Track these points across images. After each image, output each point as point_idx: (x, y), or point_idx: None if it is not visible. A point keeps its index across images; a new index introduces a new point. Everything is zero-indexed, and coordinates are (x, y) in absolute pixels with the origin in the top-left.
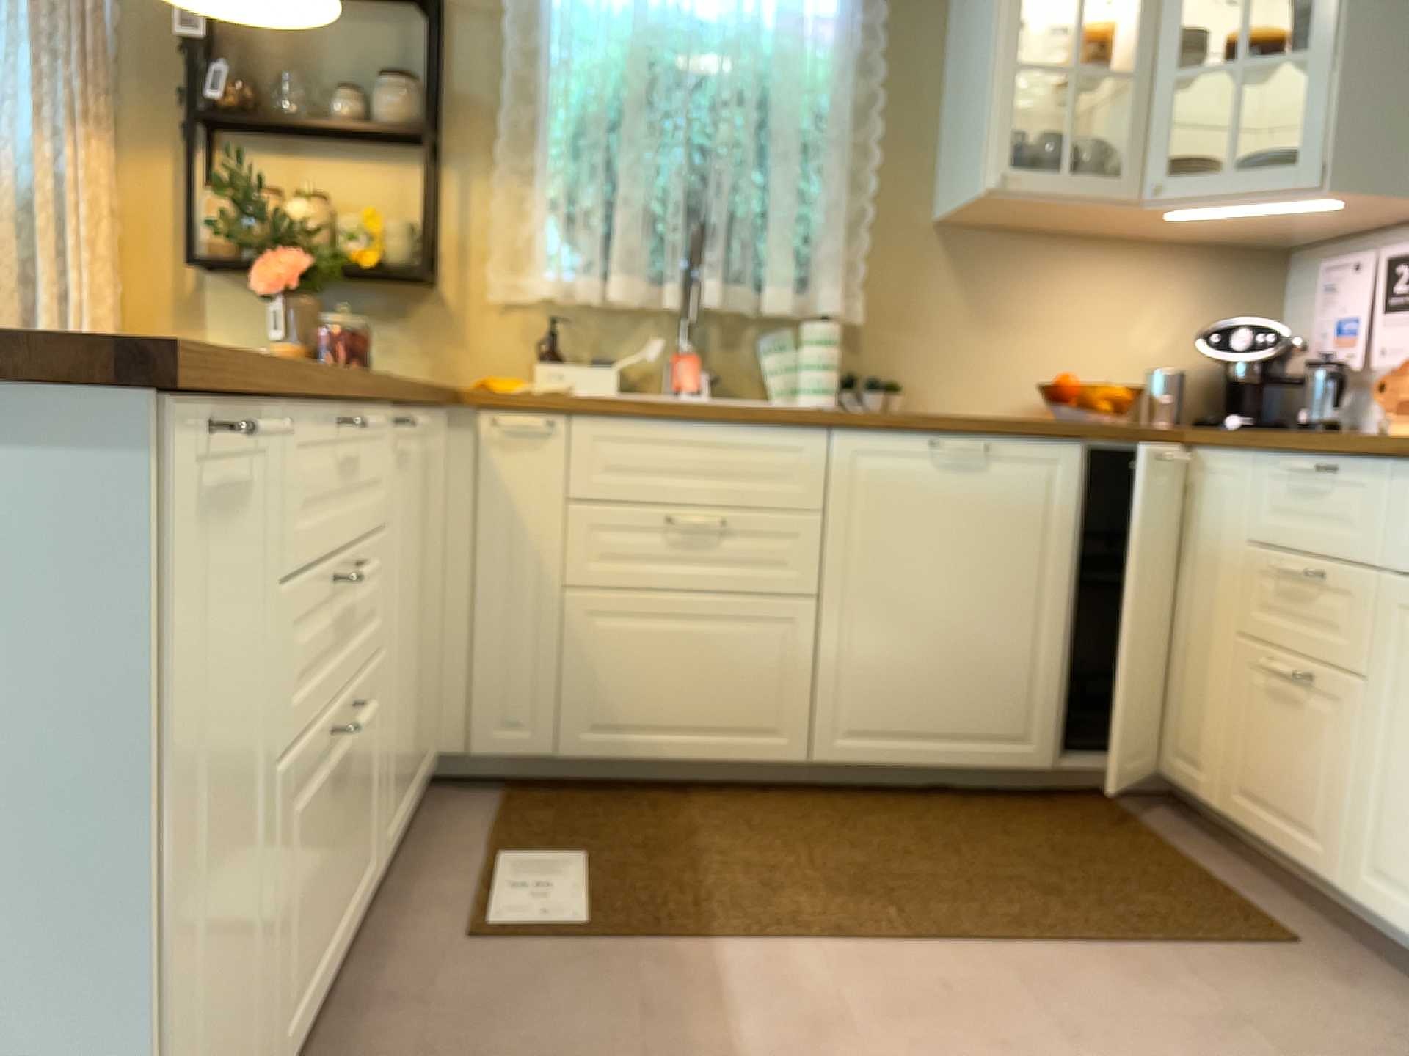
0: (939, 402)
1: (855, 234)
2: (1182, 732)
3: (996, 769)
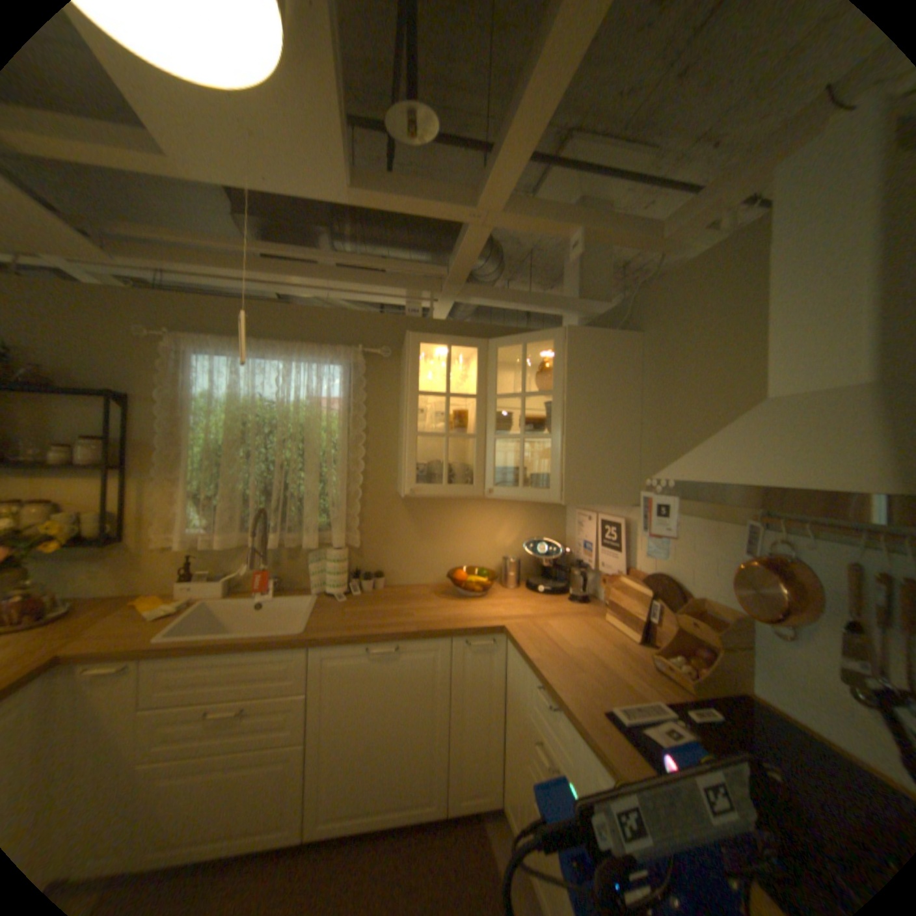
0: (404, 578)
1: (355, 502)
2: (510, 796)
3: (414, 825)
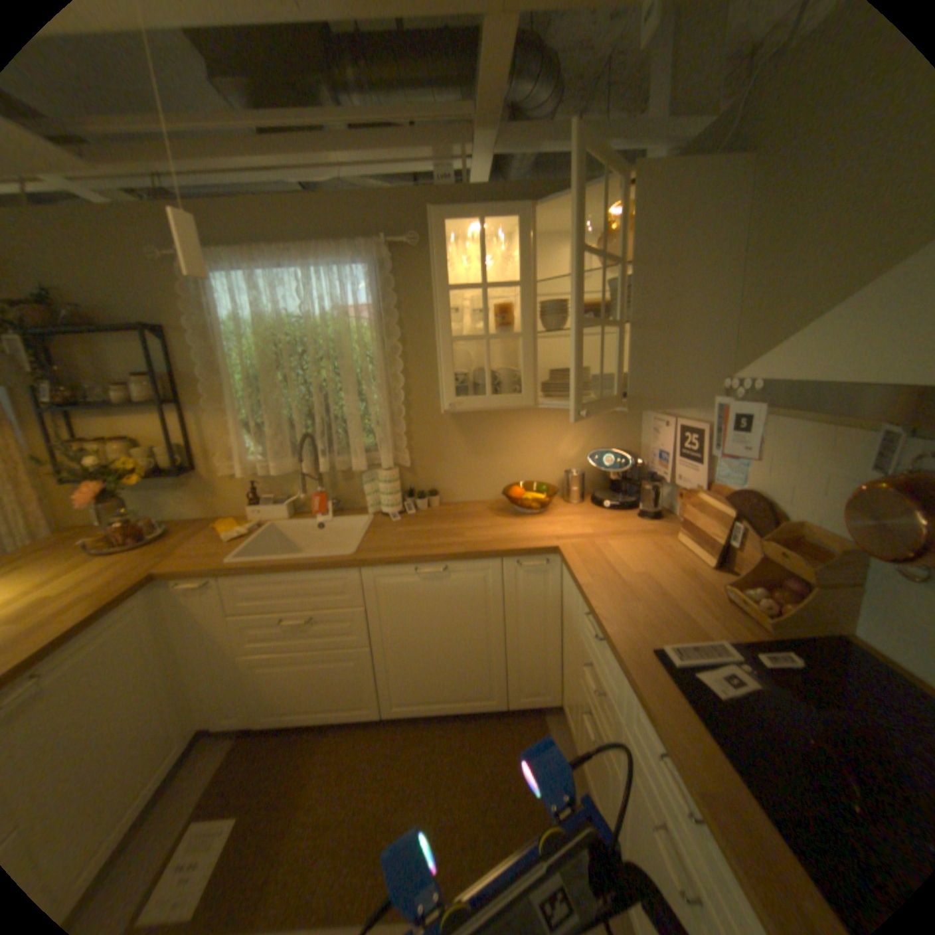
0: (459, 496)
1: (400, 420)
2: (567, 699)
3: (476, 714)
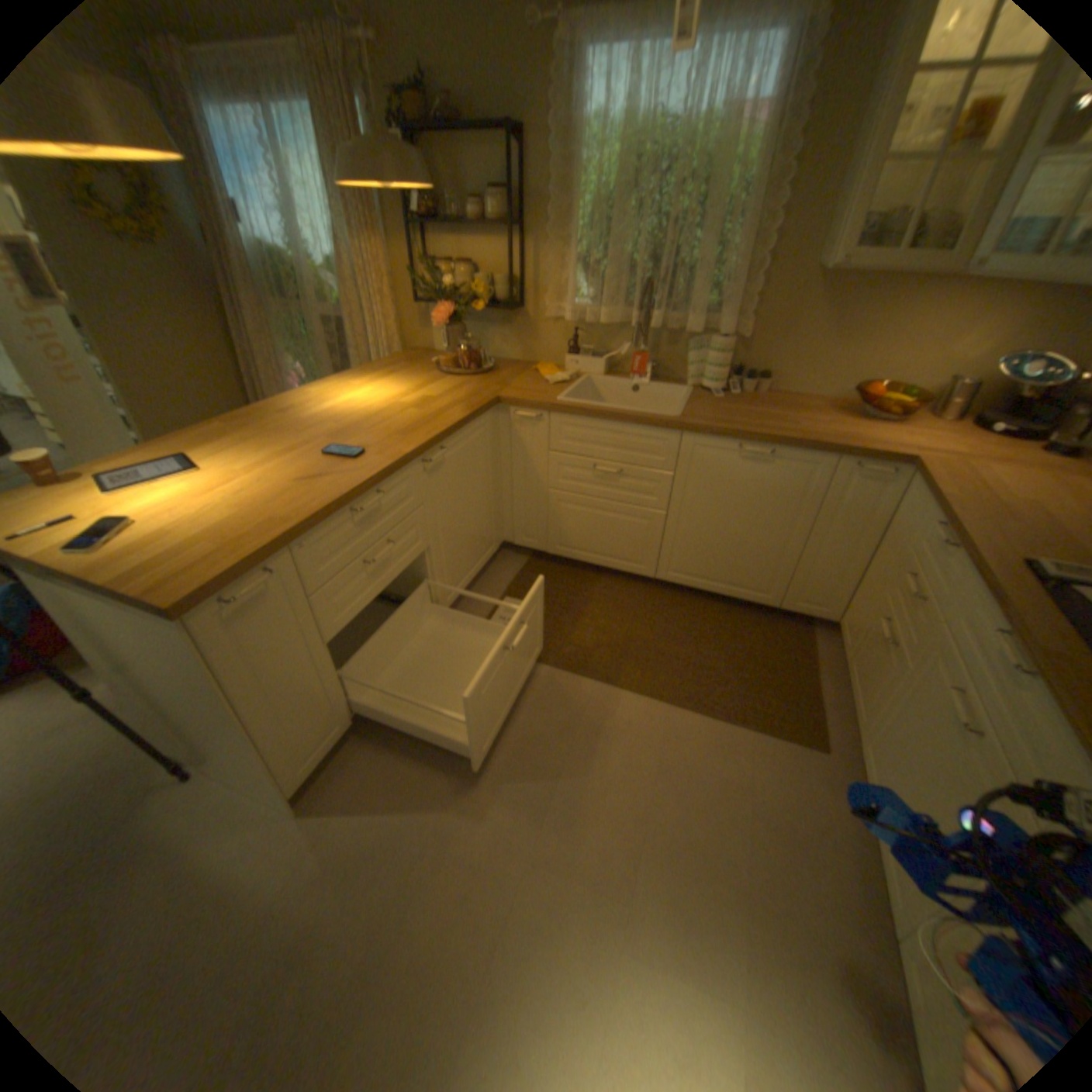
0: (794, 385)
1: (757, 276)
2: (853, 614)
3: (747, 601)
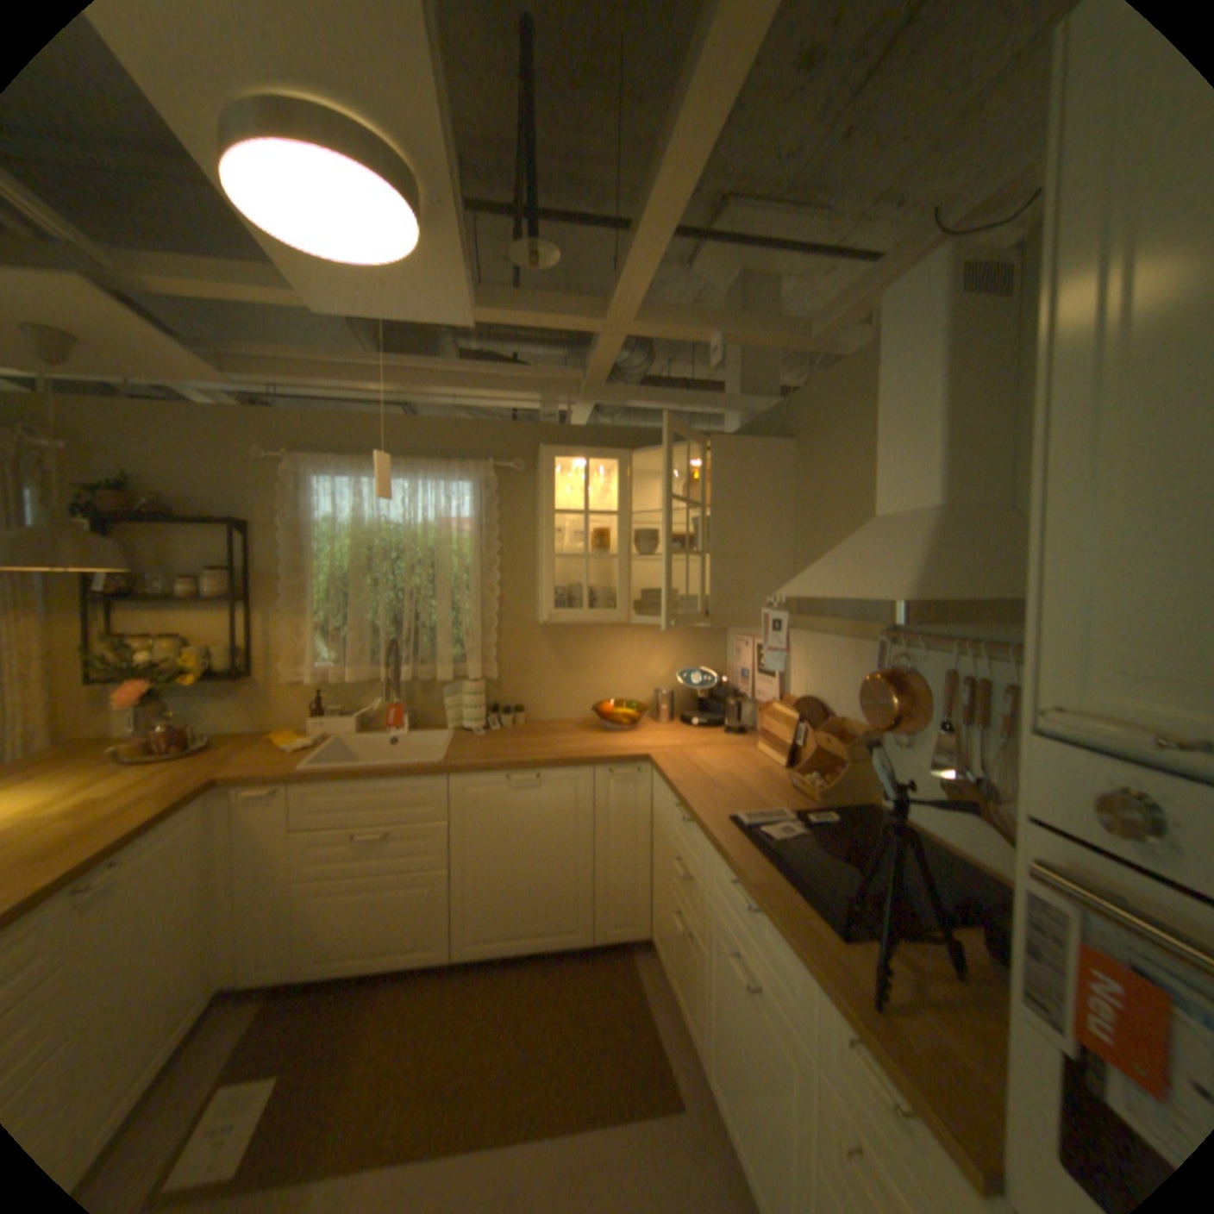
0: (546, 713)
1: (491, 631)
2: (657, 923)
3: (559, 951)
